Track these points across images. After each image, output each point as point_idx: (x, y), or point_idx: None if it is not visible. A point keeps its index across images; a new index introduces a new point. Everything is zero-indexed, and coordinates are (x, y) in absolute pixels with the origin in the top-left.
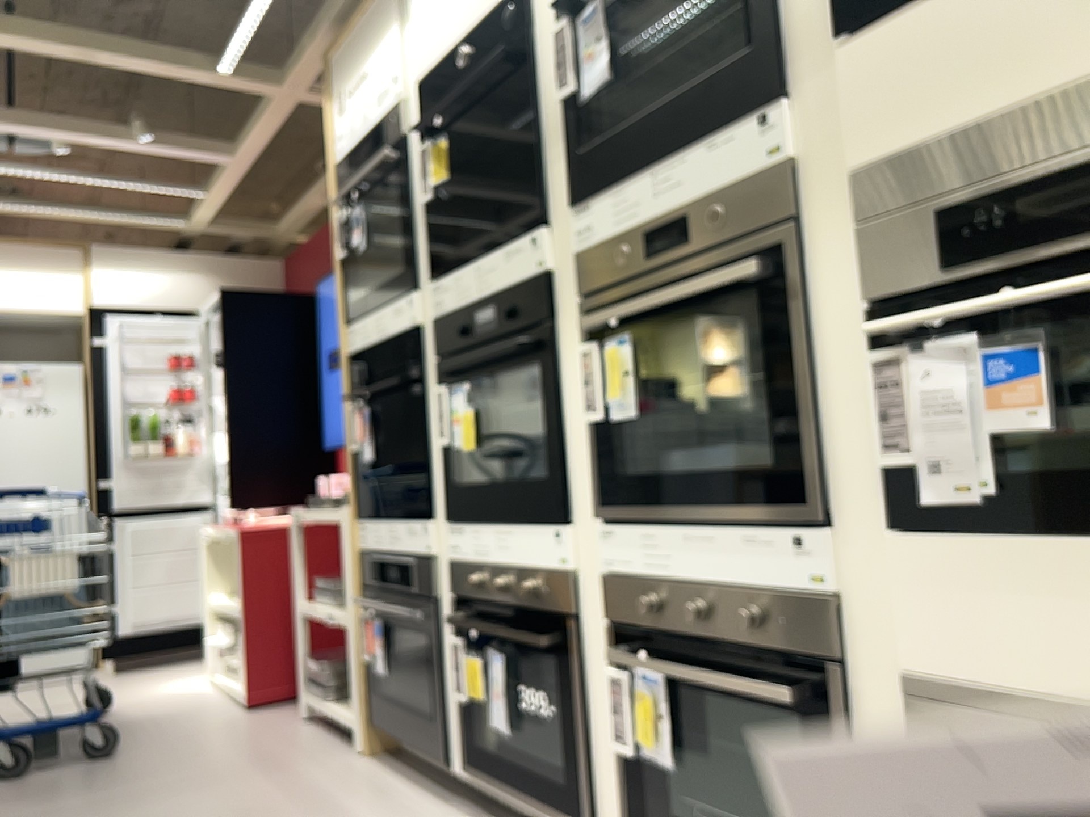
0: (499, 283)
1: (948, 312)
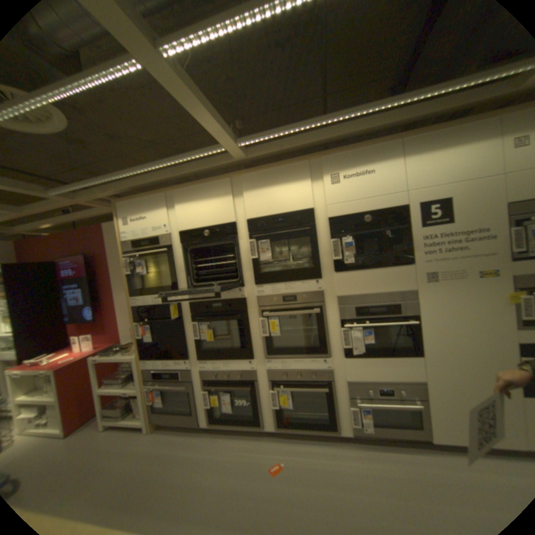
0: (224, 299)
1: (361, 327)
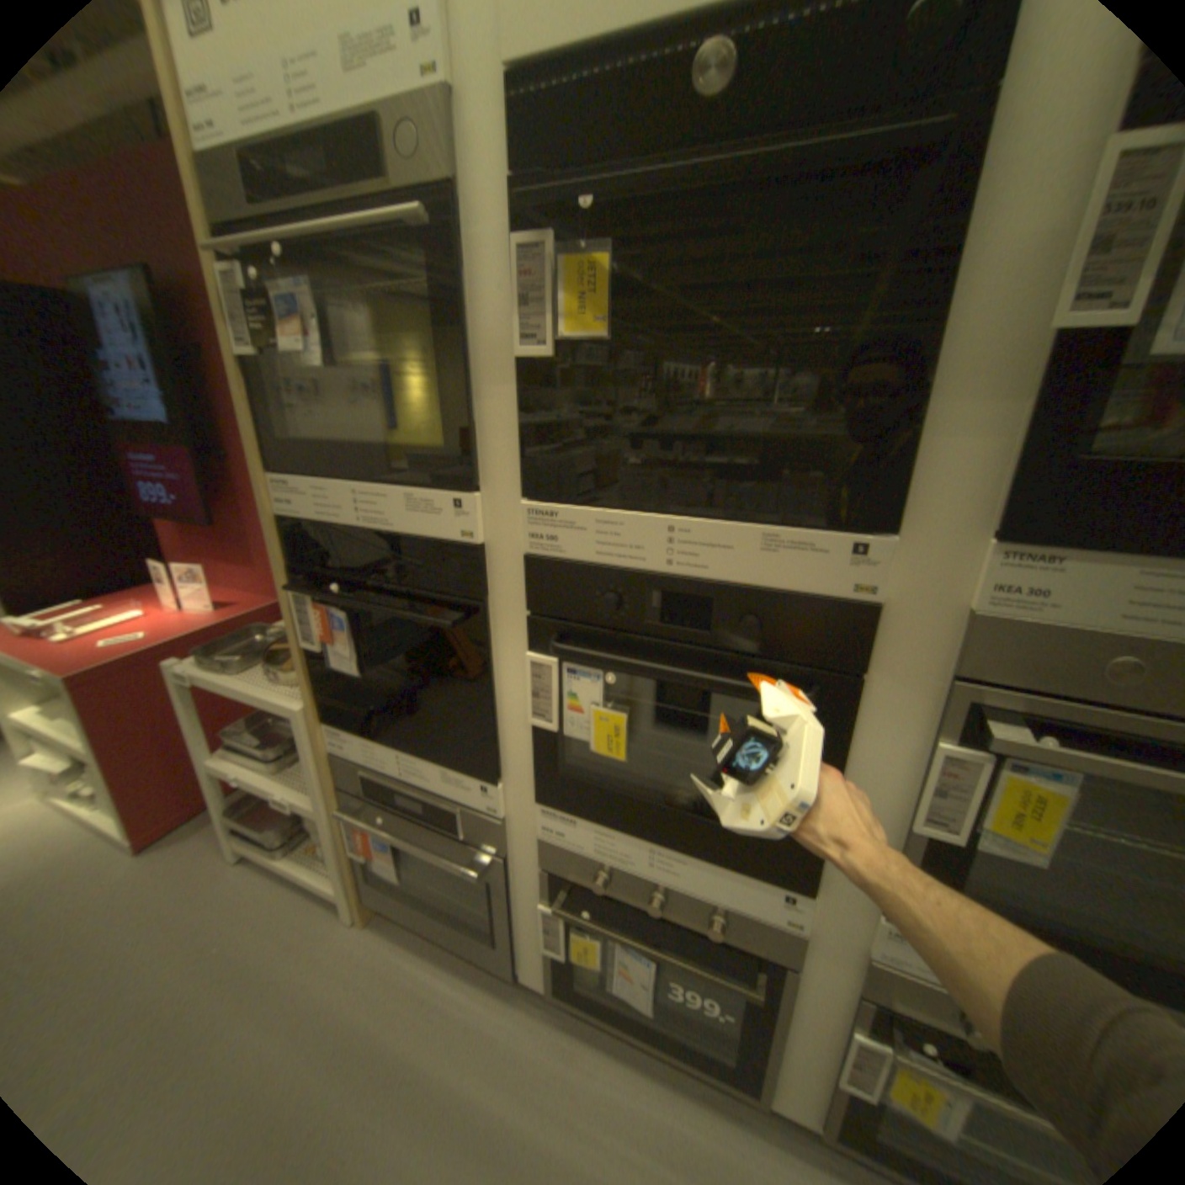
0: (734, 573)
1: None
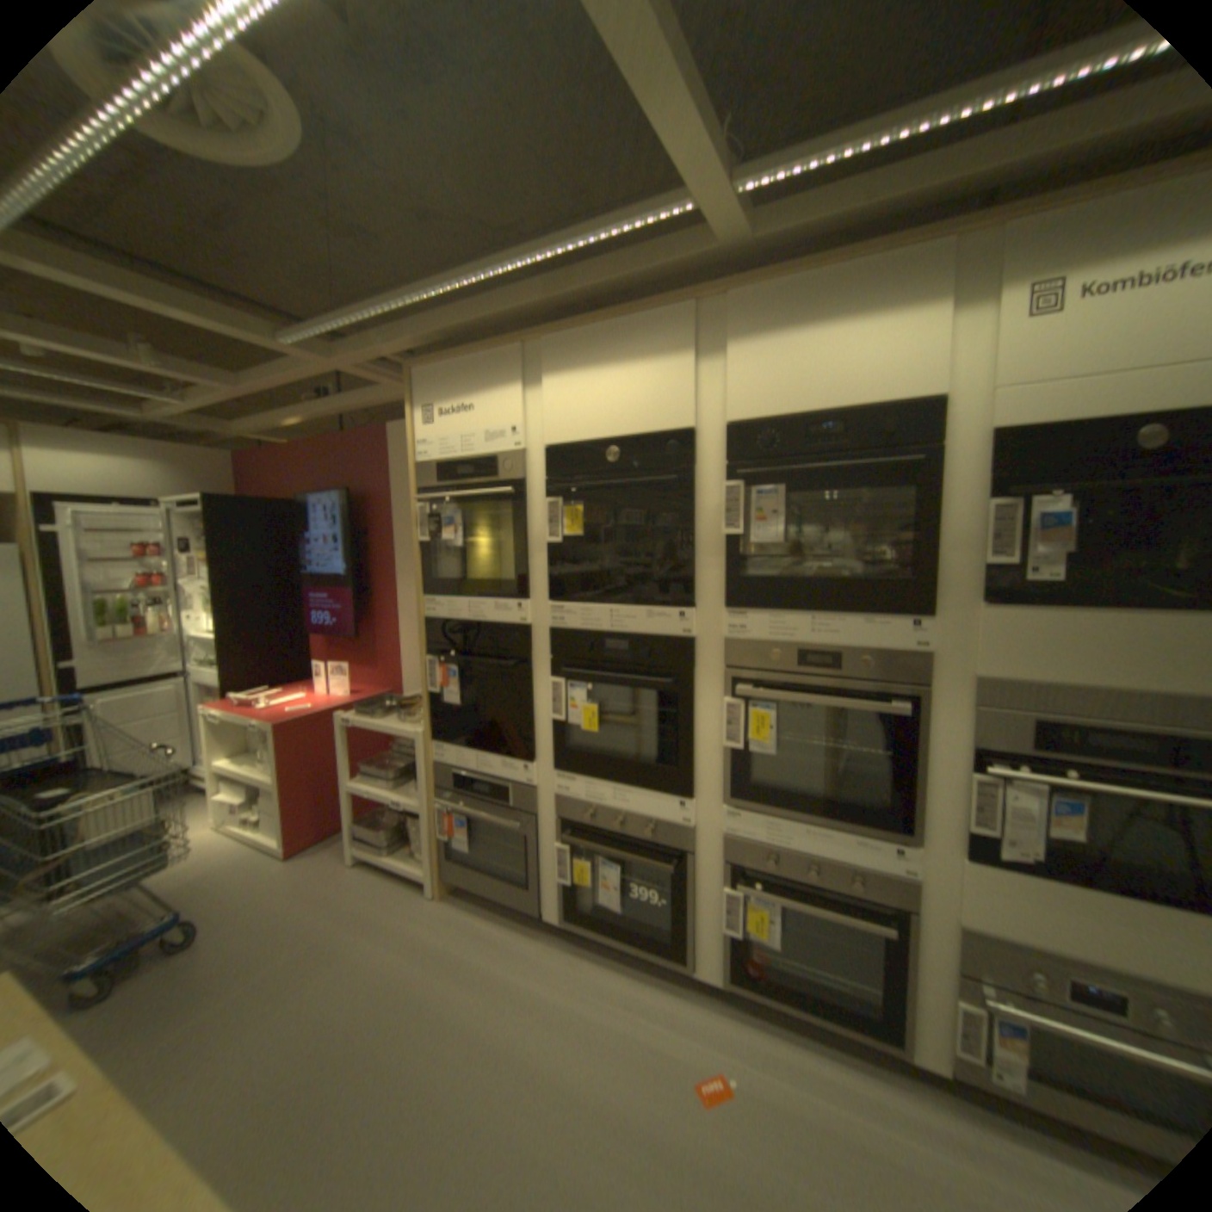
0: (637, 632)
1: (1049, 784)
